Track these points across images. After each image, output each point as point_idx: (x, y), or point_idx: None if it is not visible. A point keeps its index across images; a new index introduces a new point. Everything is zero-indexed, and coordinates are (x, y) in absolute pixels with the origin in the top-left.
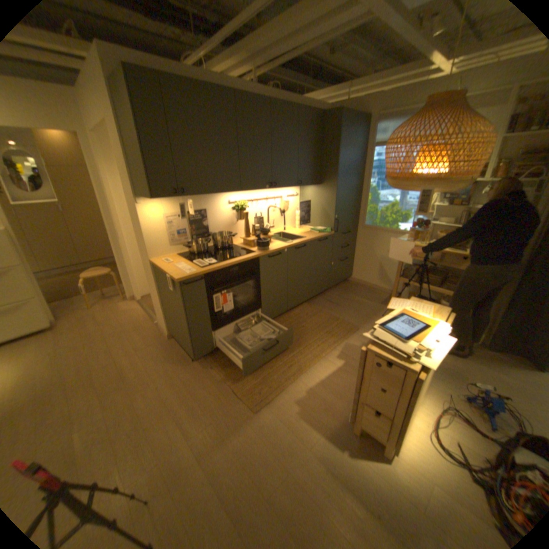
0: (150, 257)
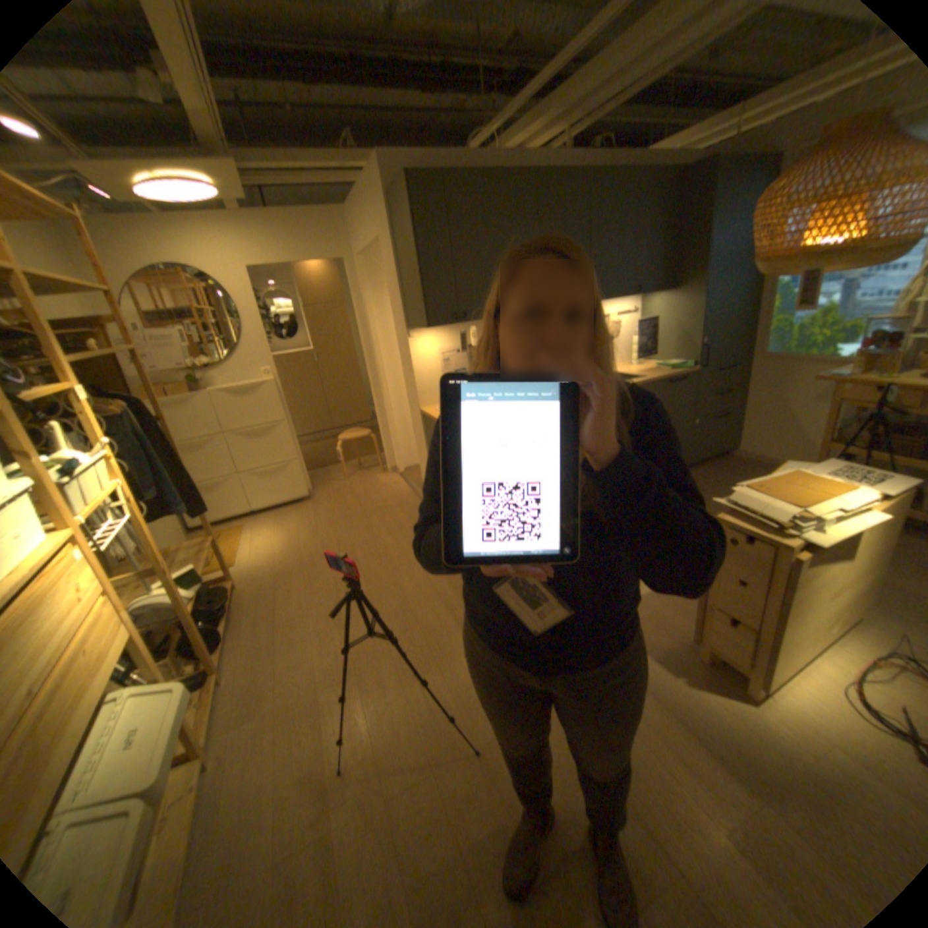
0: (421, 406)
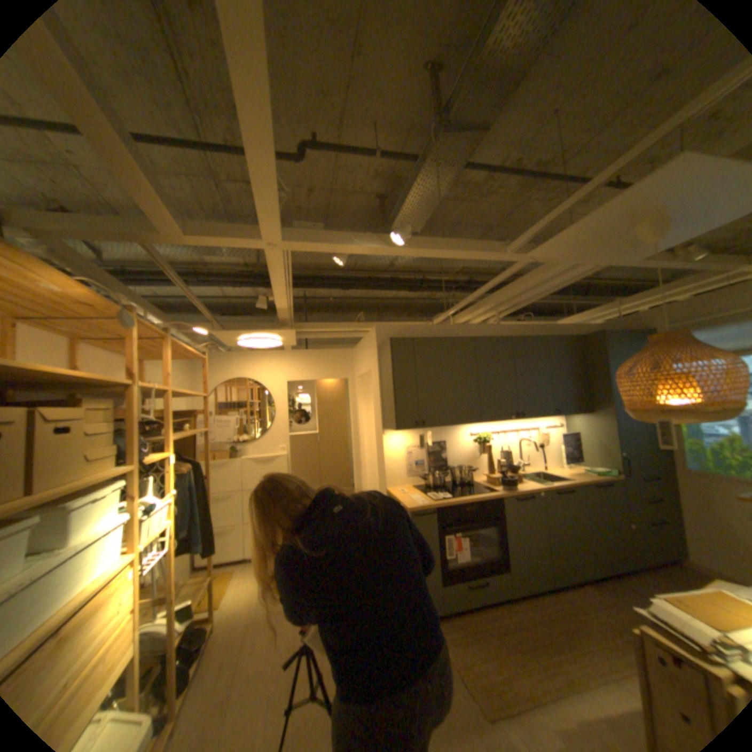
0: (388, 486)
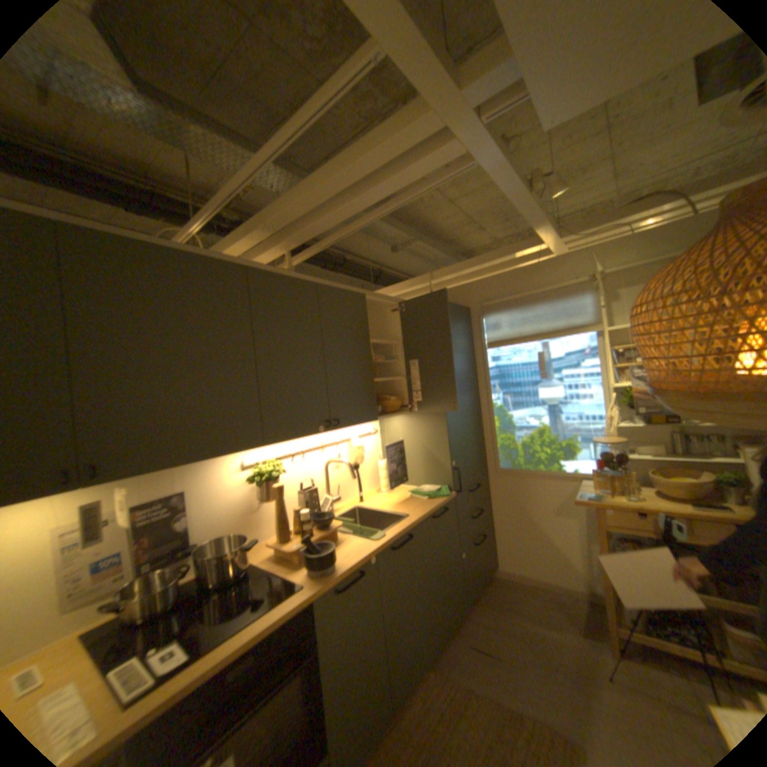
0: None
